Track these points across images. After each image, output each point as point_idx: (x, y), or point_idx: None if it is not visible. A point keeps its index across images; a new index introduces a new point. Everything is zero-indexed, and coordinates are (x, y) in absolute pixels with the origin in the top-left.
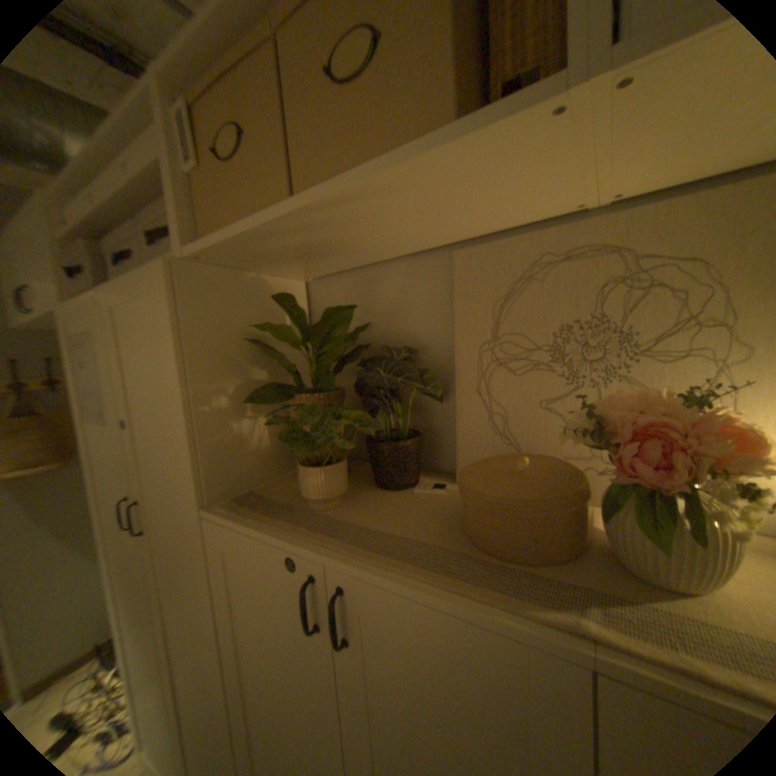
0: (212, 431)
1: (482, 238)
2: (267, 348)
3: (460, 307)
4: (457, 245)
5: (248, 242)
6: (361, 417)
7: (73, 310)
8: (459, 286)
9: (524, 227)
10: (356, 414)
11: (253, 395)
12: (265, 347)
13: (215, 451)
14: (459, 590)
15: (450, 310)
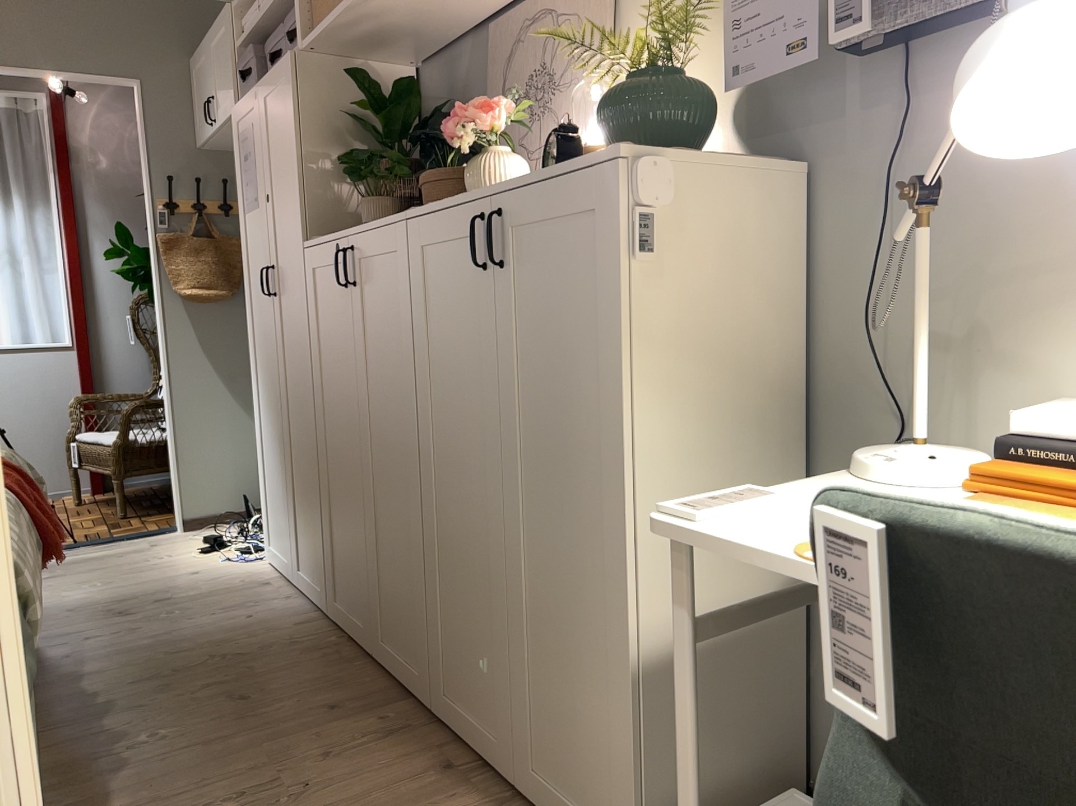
0: (315, 187)
1: (499, 13)
2: (365, 125)
3: (490, 73)
4: (491, 20)
5: (335, 34)
6: (400, 162)
7: (241, 115)
8: (490, 55)
9: (523, 0)
10: (395, 158)
11: (346, 160)
12: (359, 122)
13: (316, 203)
14: (386, 218)
15: (492, 78)
